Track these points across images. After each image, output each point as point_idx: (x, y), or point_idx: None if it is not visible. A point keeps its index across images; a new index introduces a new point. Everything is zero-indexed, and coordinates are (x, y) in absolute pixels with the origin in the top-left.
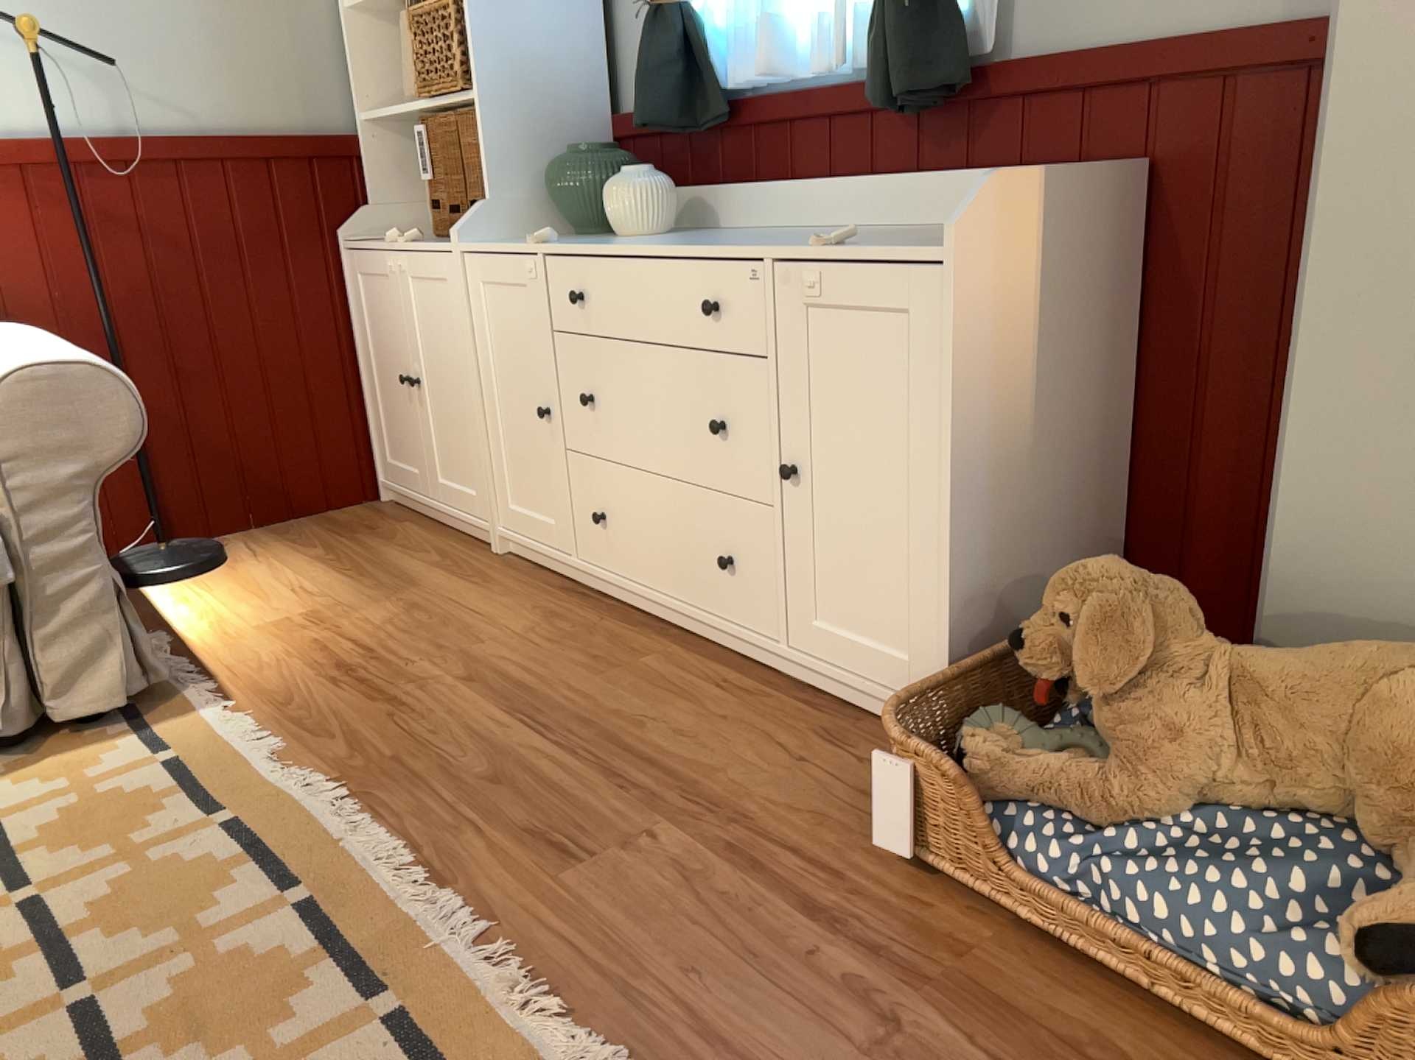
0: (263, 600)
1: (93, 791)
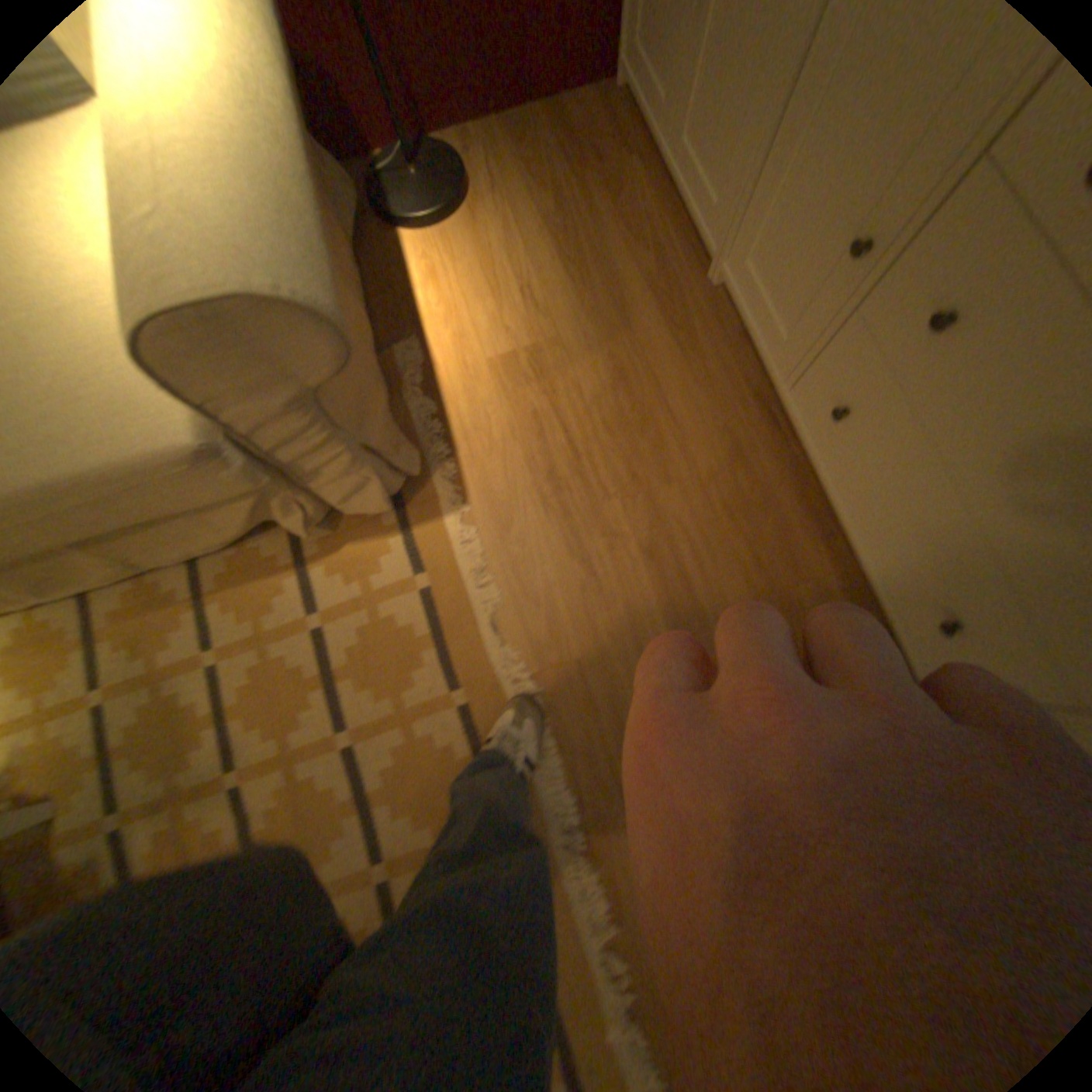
0: (498, 306)
1: (378, 614)
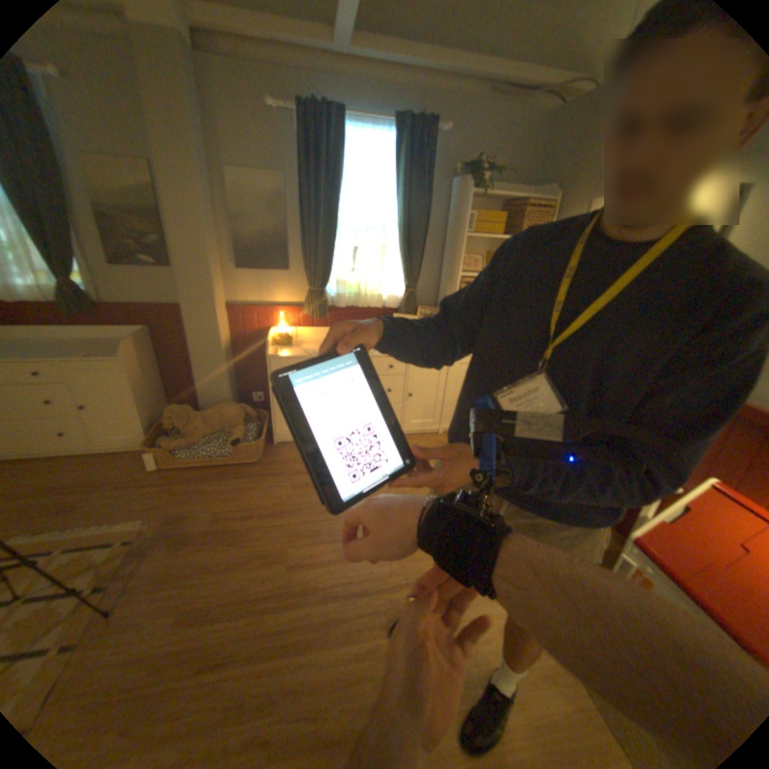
0: None
1: None
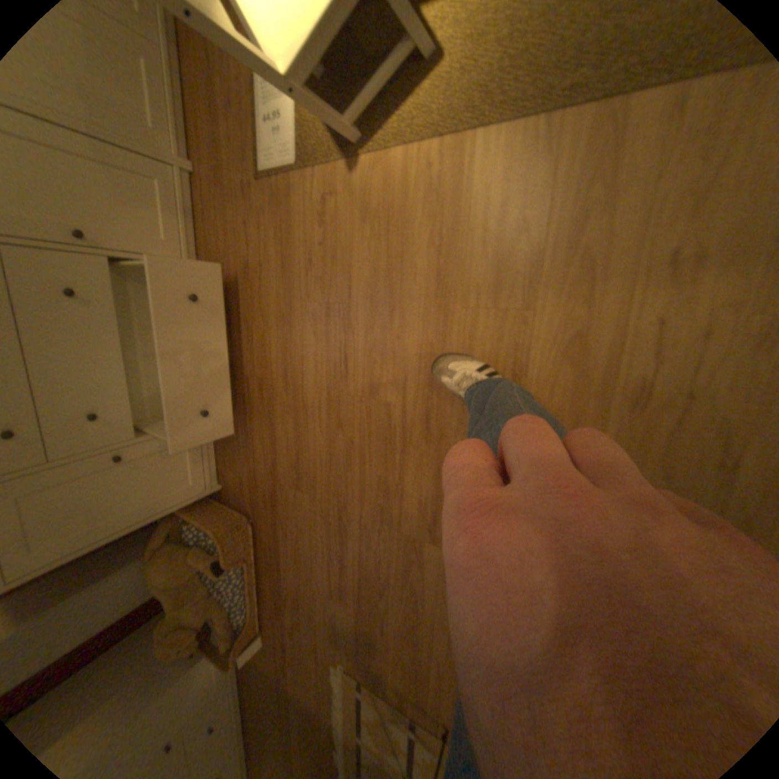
0: None
1: None
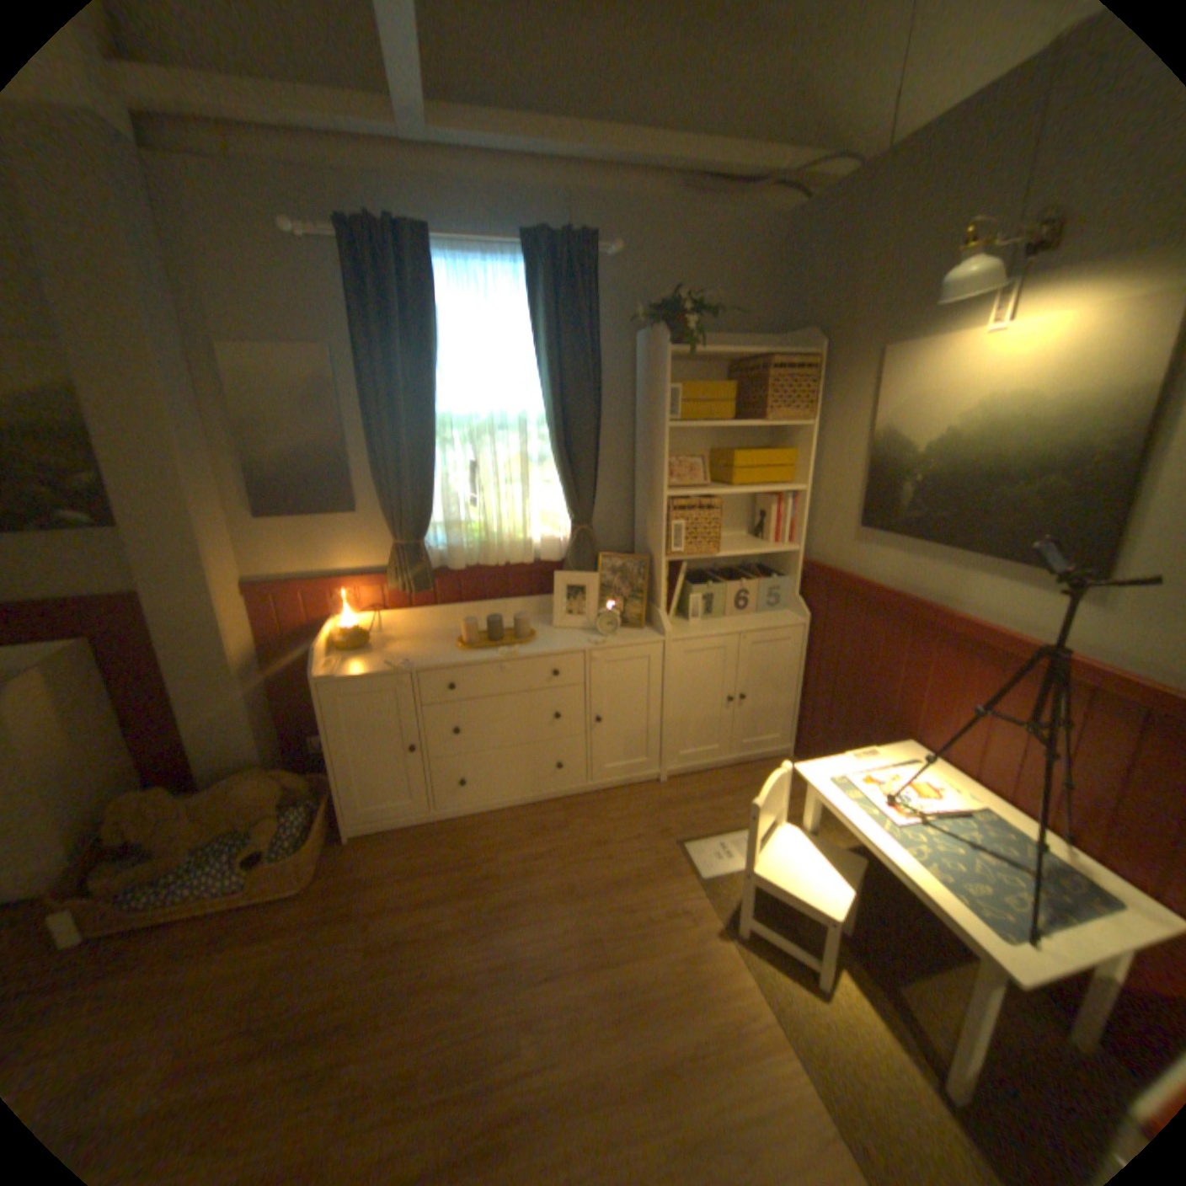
0: None
1: None
